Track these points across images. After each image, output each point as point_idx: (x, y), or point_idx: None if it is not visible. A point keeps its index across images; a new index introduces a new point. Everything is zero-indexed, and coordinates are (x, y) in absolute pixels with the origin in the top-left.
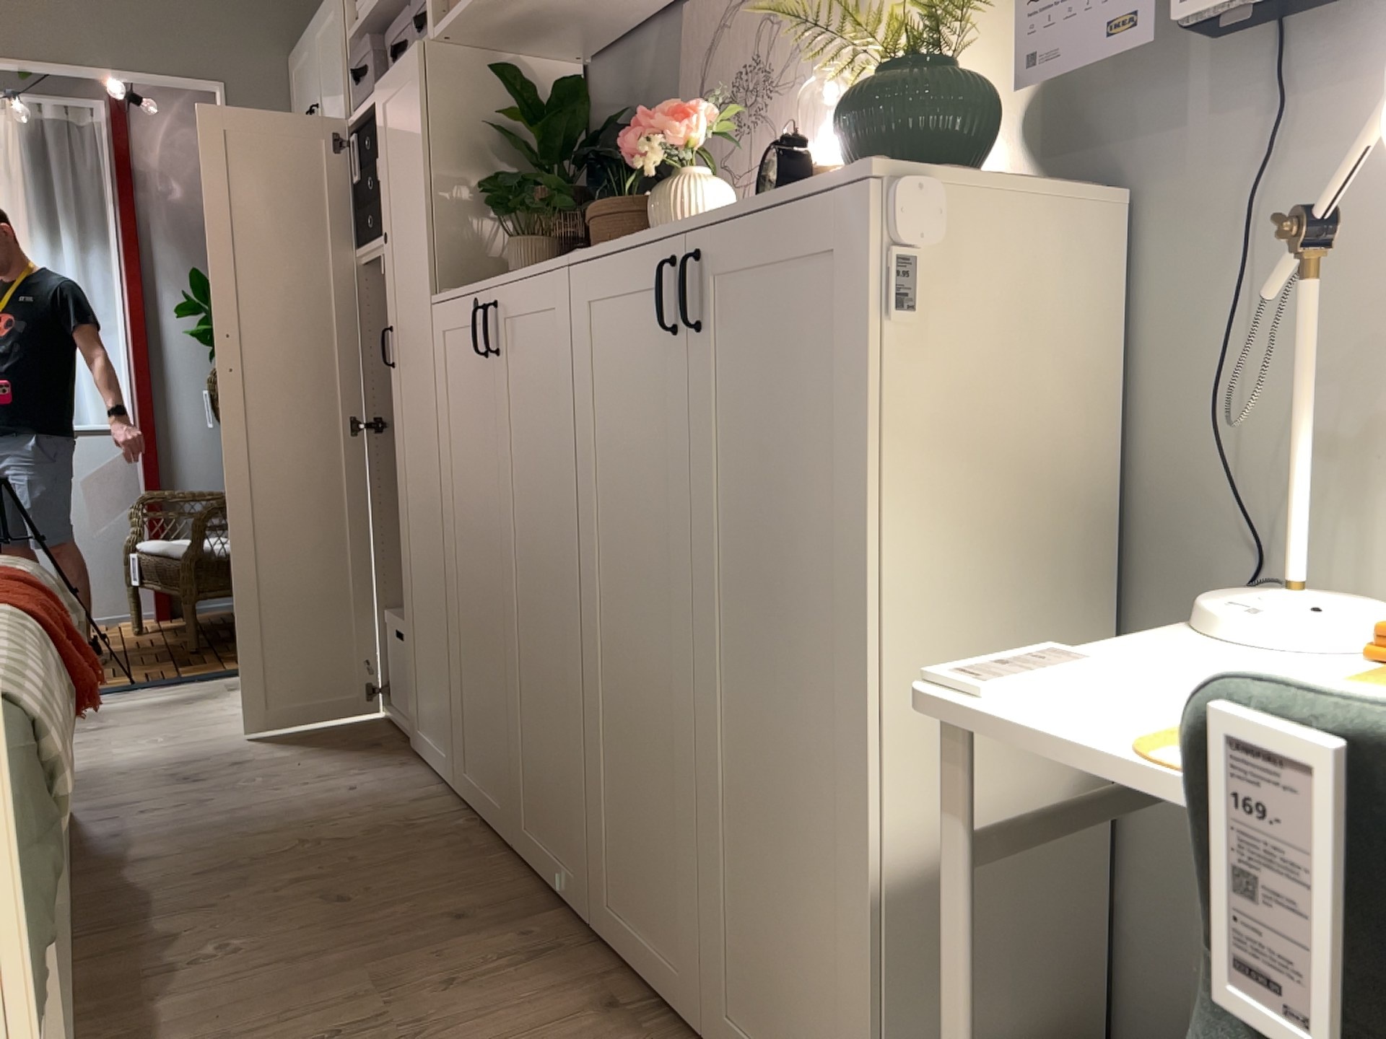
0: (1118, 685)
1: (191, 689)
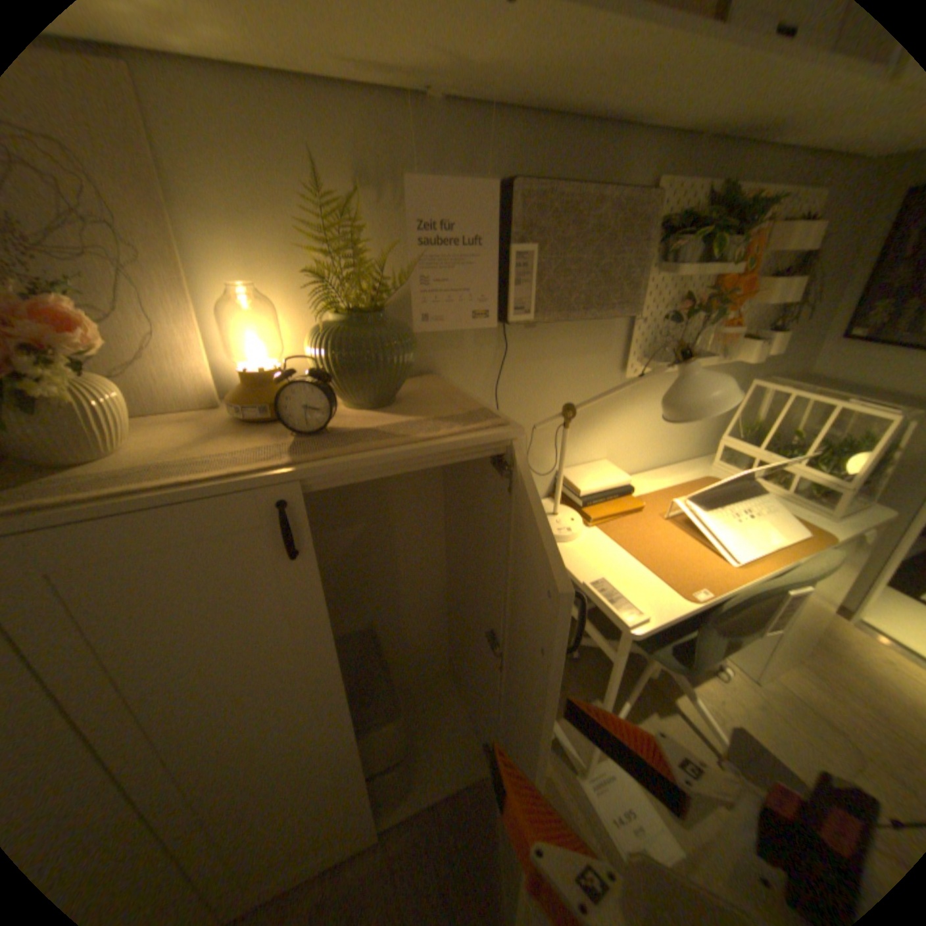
0: (610, 579)
1: None
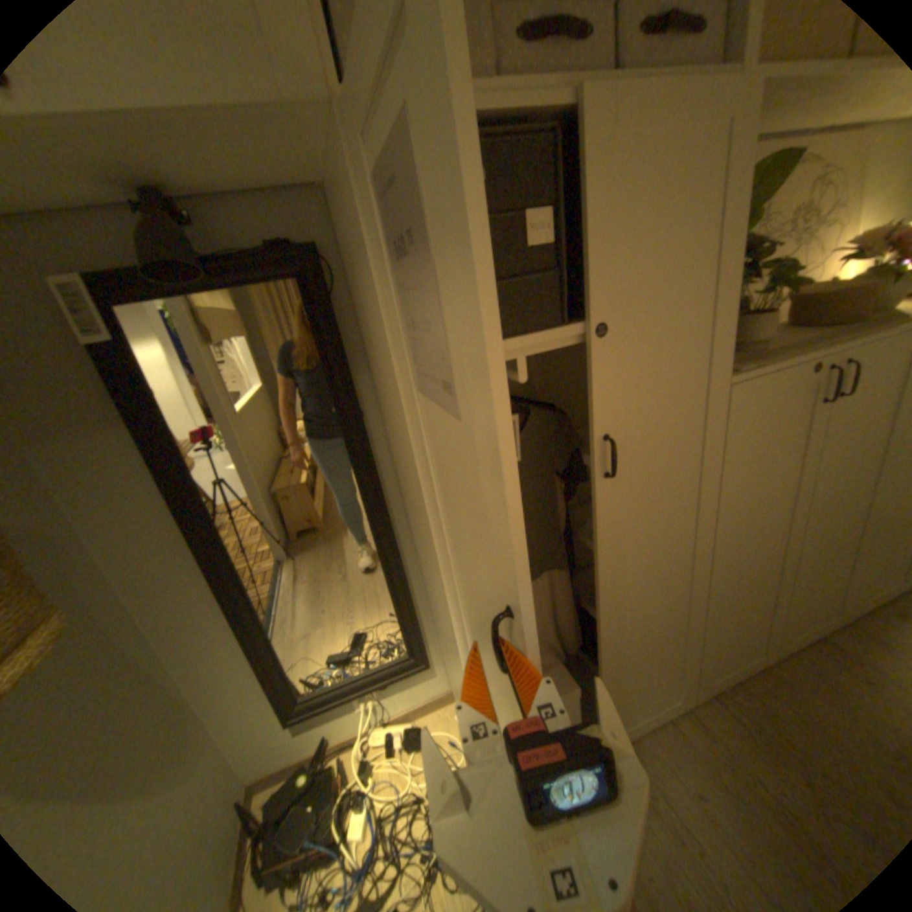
0: None
1: None
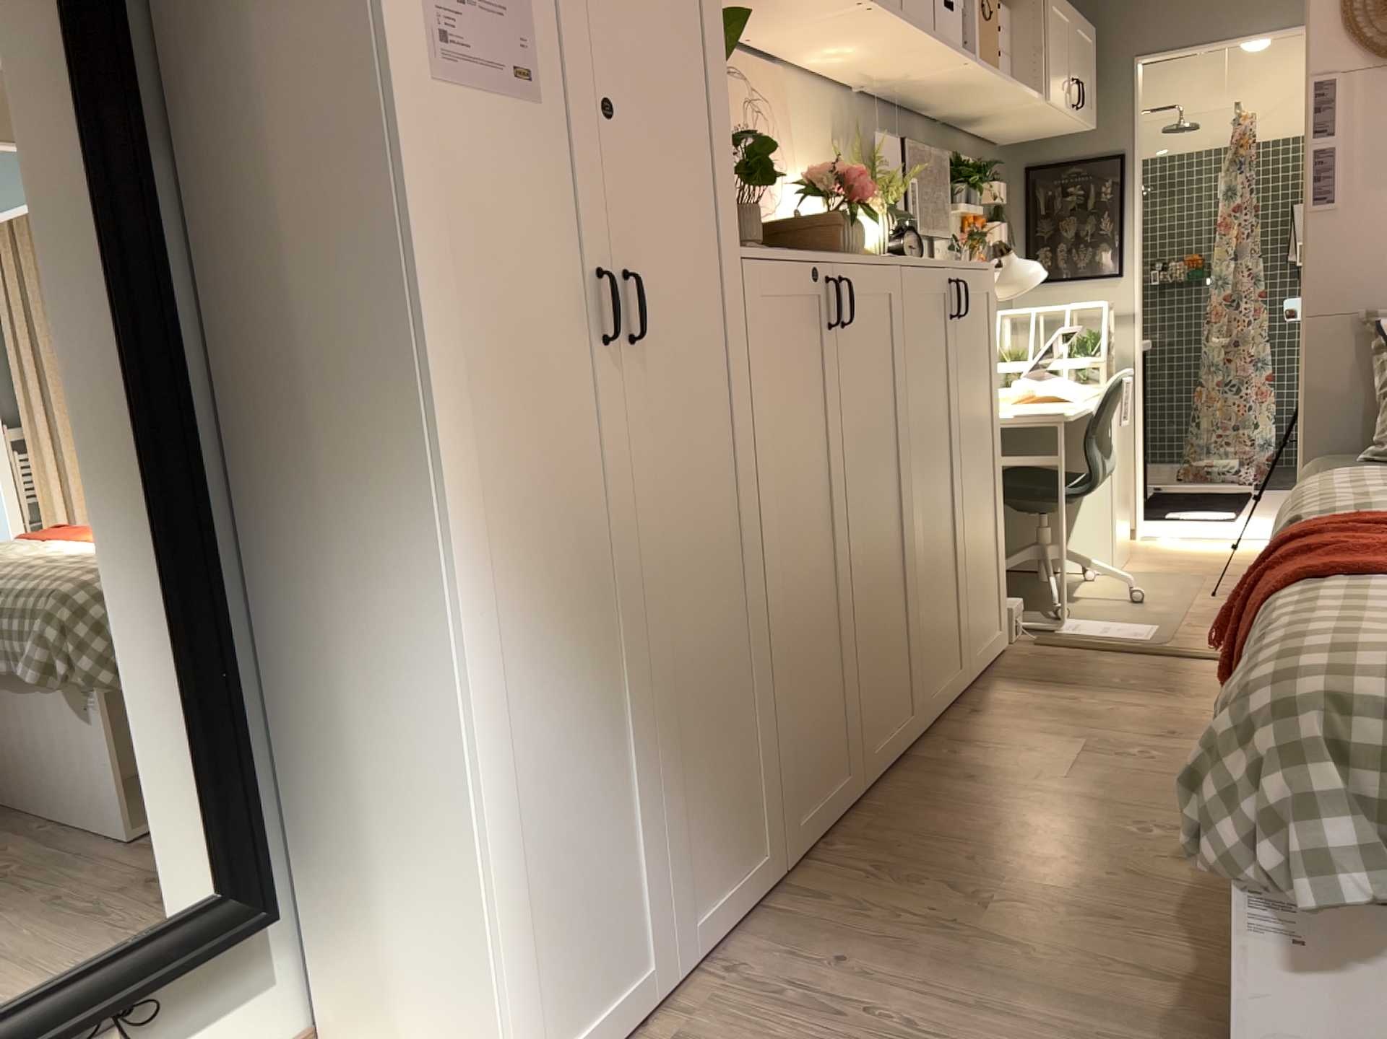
0: (1027, 411)
1: None
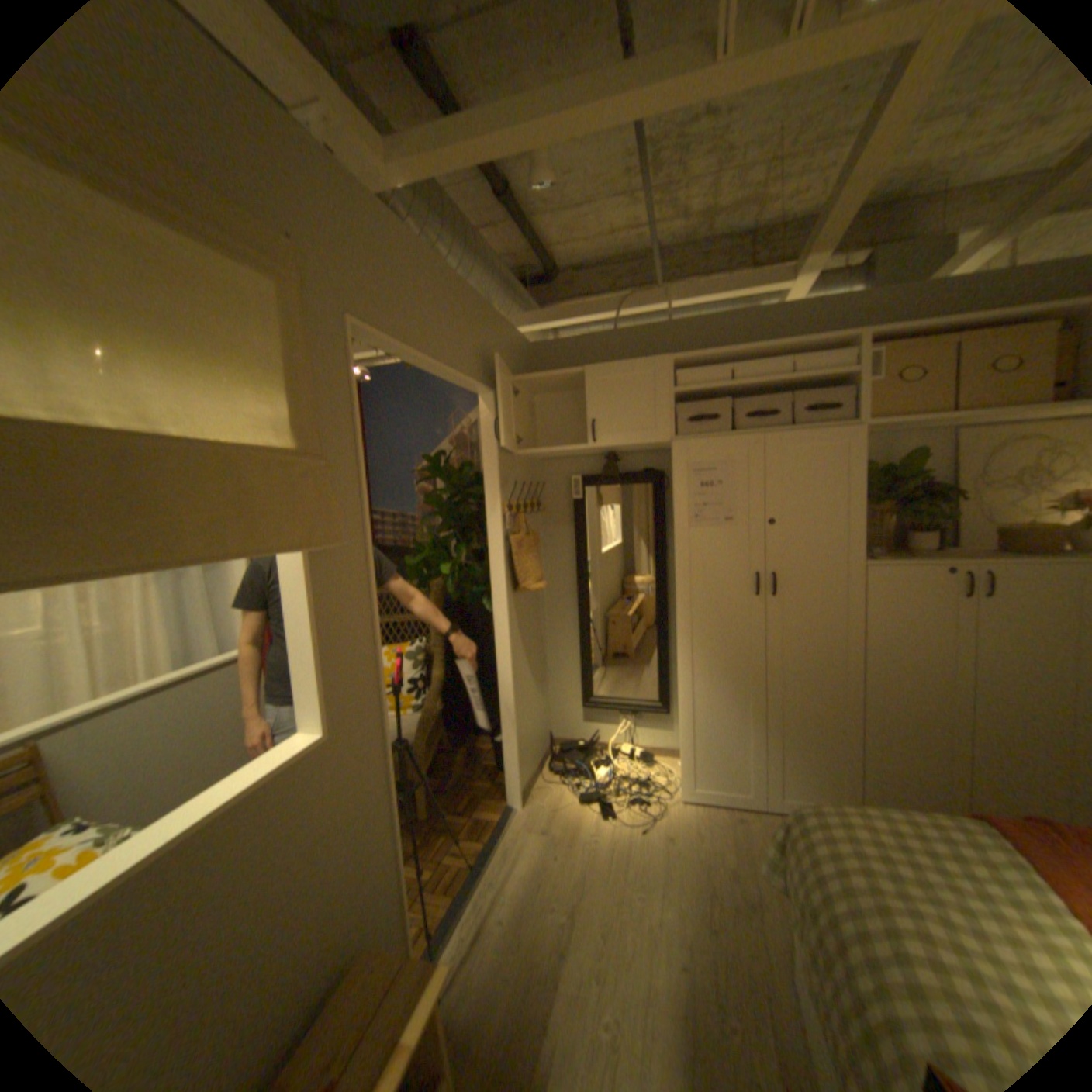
0: None
1: (514, 851)
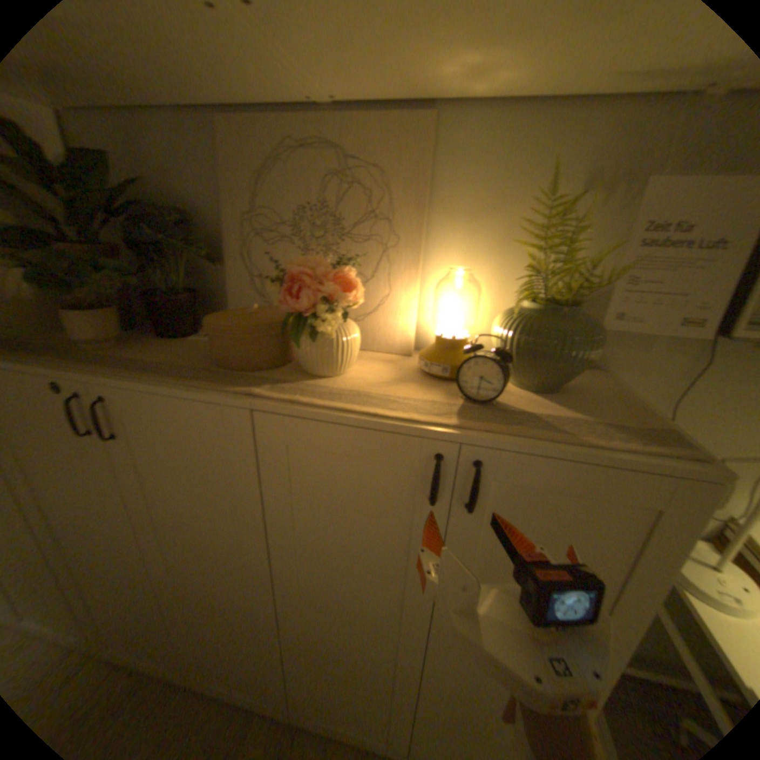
0: None
1: None
